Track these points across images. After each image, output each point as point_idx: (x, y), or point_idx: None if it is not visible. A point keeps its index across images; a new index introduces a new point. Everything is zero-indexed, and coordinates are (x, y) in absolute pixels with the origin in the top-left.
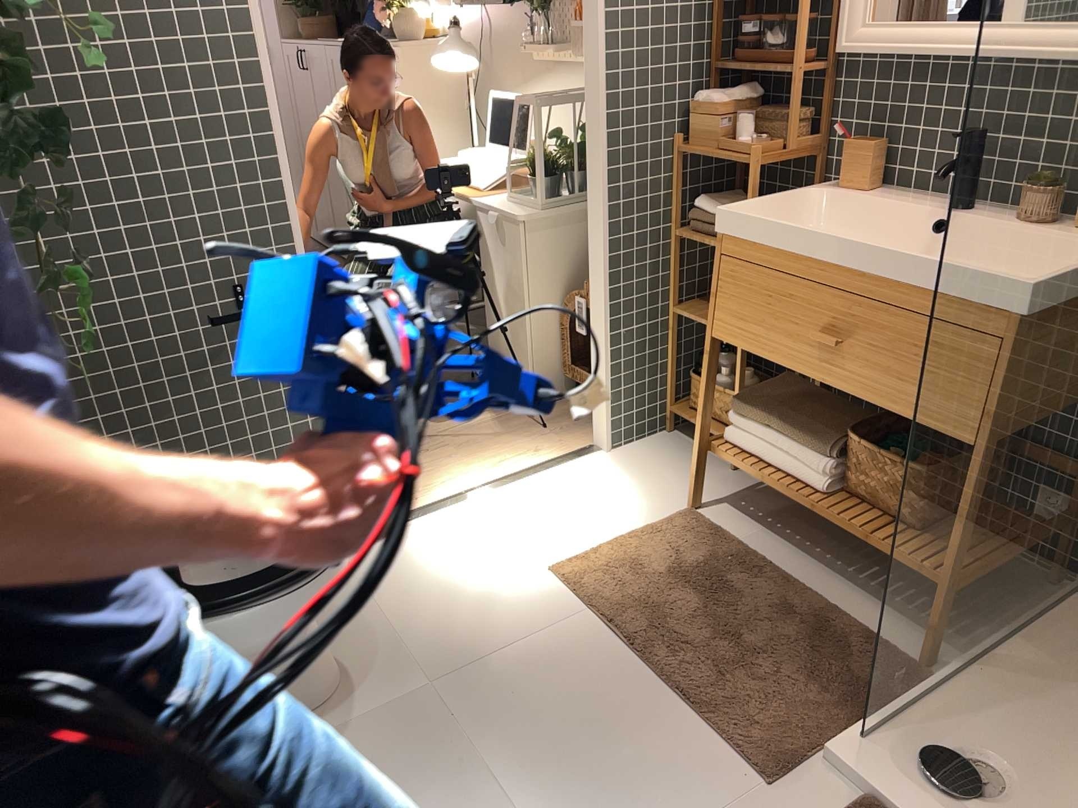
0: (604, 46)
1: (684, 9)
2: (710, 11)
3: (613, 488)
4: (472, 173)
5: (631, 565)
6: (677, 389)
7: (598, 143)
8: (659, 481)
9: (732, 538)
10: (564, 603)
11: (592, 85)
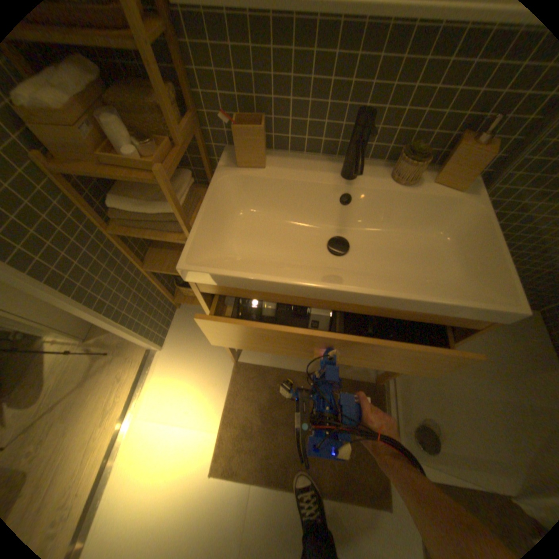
0: None
1: None
2: None
3: (184, 378)
4: None
5: (242, 433)
6: (168, 292)
7: None
8: (203, 352)
9: (266, 370)
10: (235, 495)
11: None
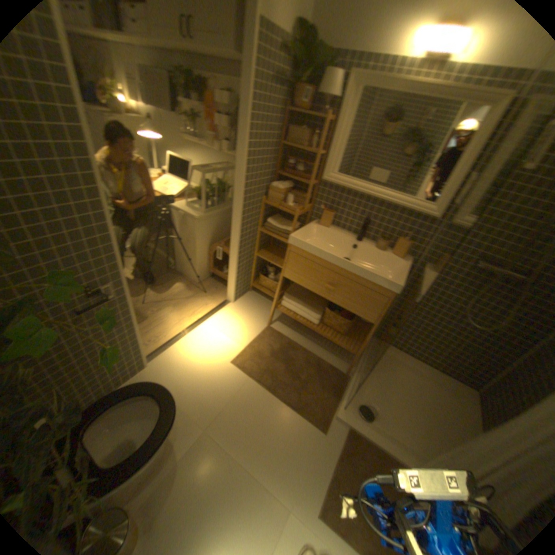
0: (243, 162)
1: (271, 150)
2: (276, 149)
3: (238, 319)
4: (161, 187)
5: (256, 354)
6: (252, 278)
7: (238, 199)
8: (253, 313)
9: (283, 335)
10: (239, 376)
11: (236, 176)
